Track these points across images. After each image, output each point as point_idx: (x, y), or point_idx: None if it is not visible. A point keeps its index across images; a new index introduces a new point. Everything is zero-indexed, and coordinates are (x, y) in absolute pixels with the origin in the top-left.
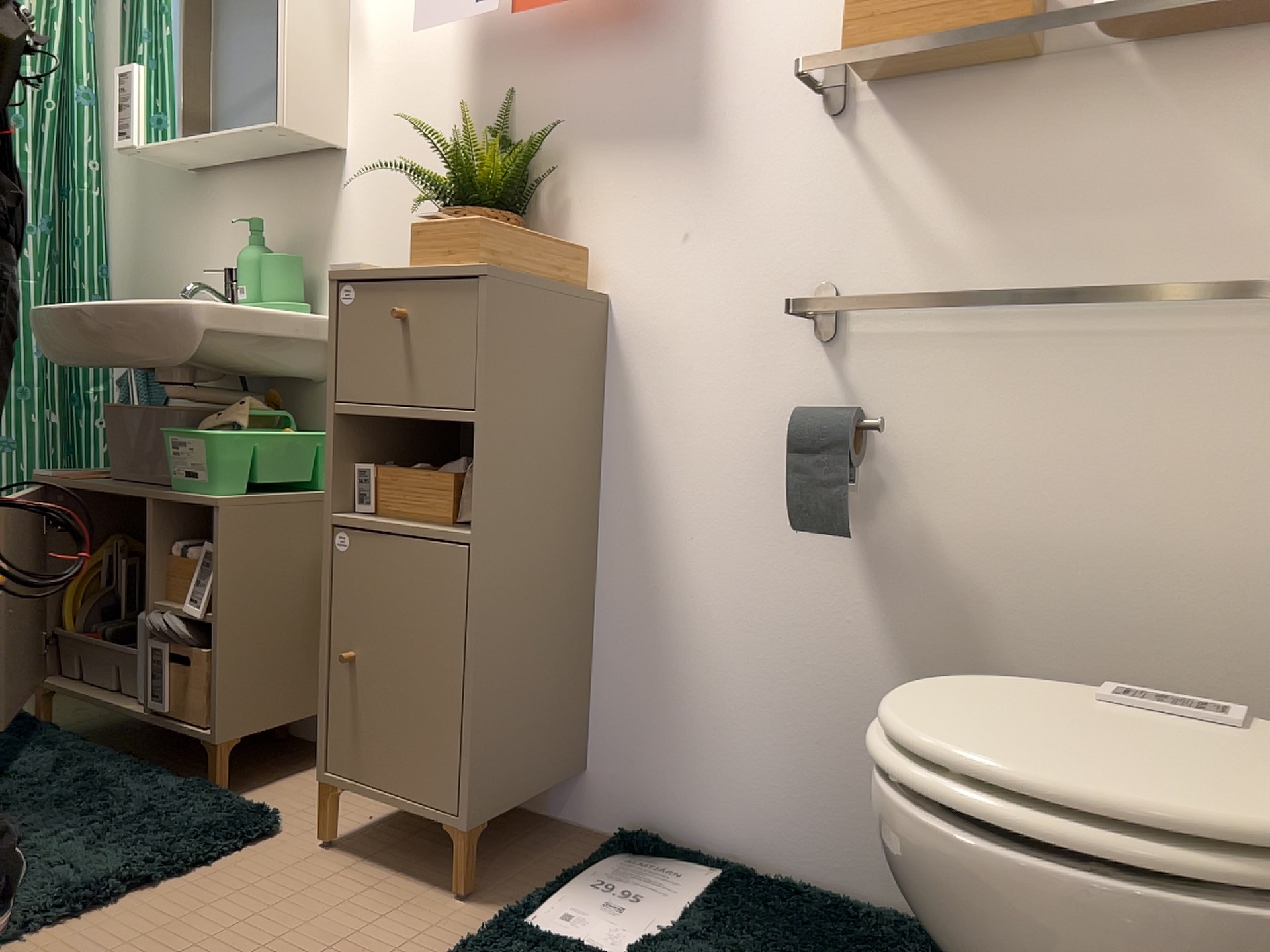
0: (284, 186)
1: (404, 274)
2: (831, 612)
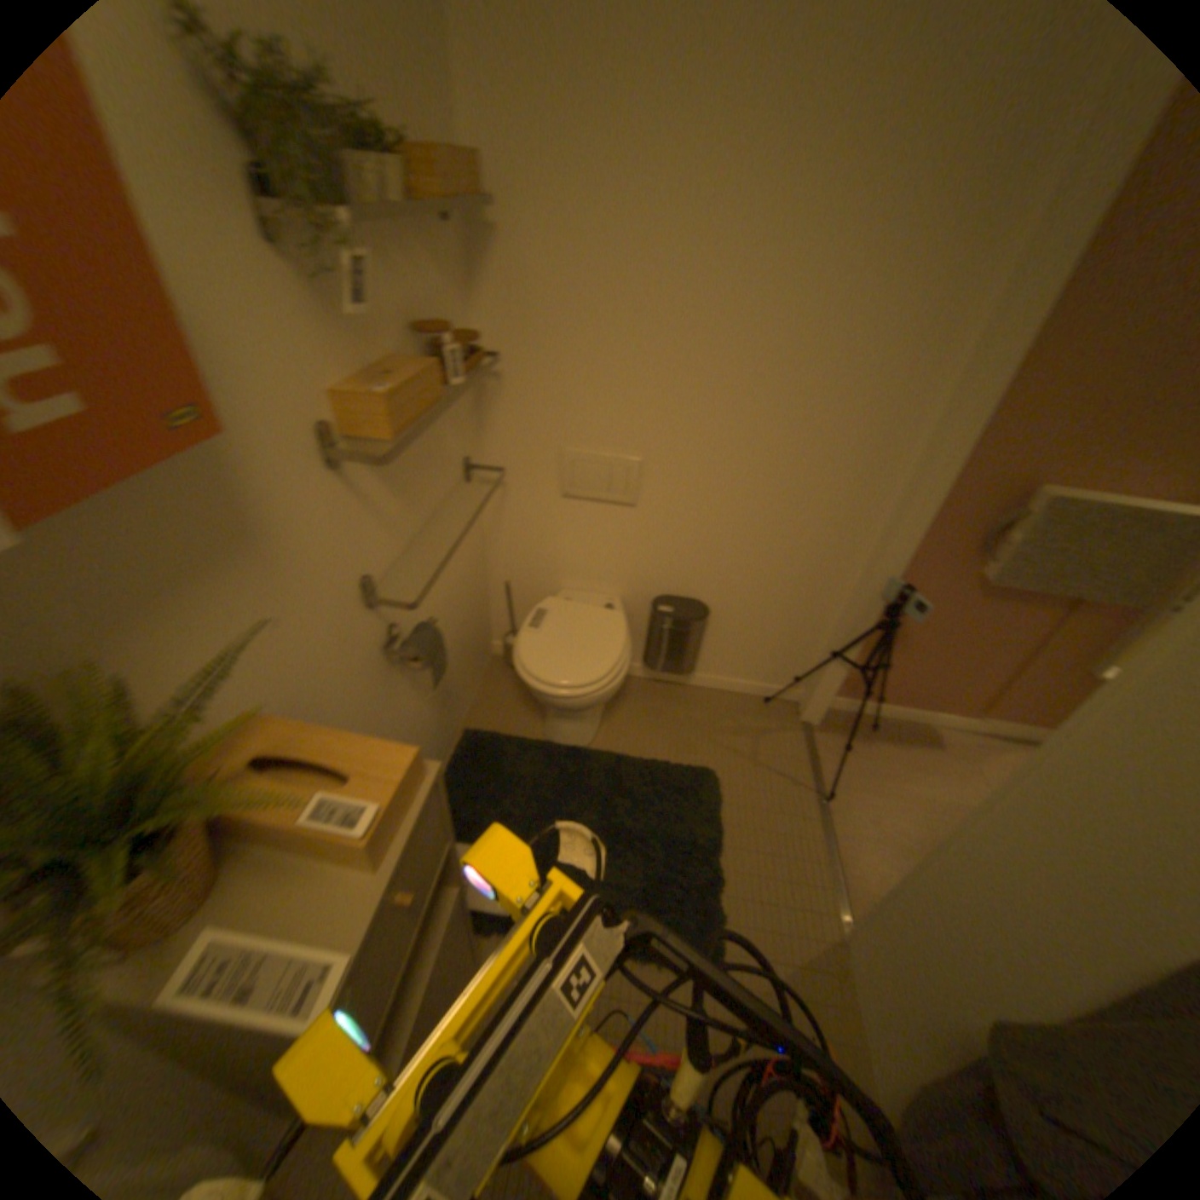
0: None
1: (384, 882)
2: (409, 714)
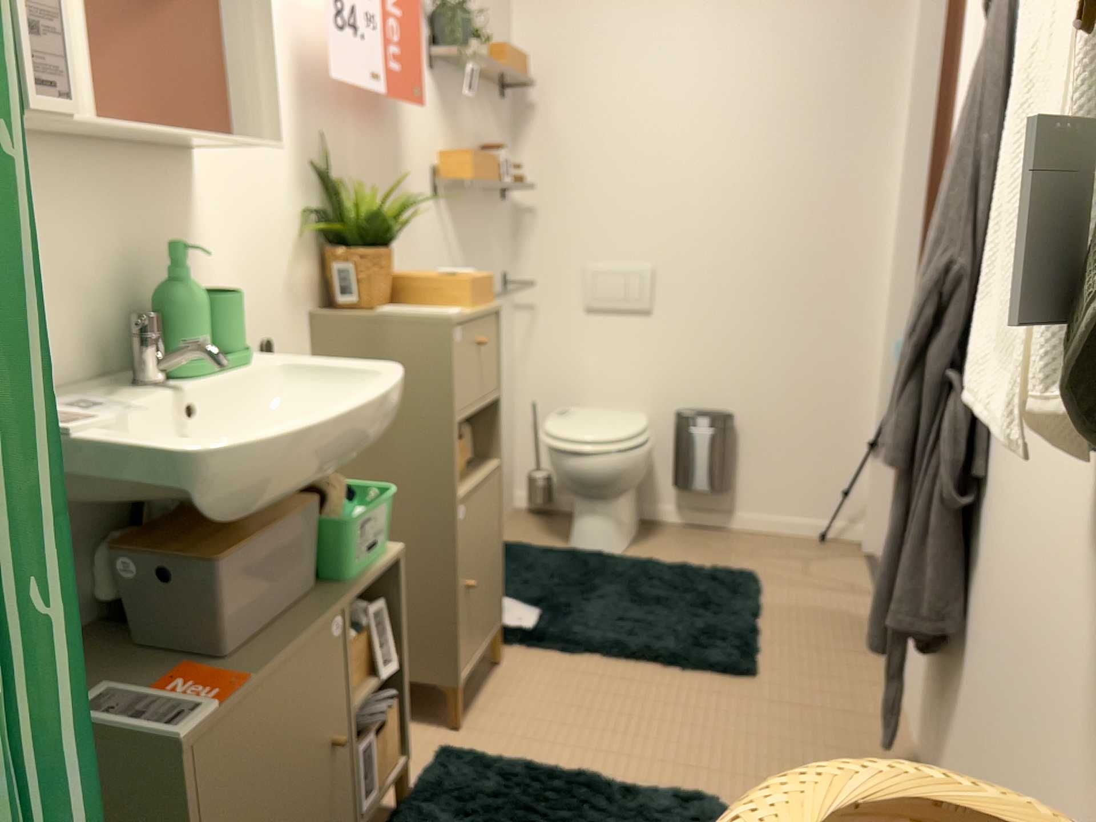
0: (105, 175)
1: (476, 311)
2: None
